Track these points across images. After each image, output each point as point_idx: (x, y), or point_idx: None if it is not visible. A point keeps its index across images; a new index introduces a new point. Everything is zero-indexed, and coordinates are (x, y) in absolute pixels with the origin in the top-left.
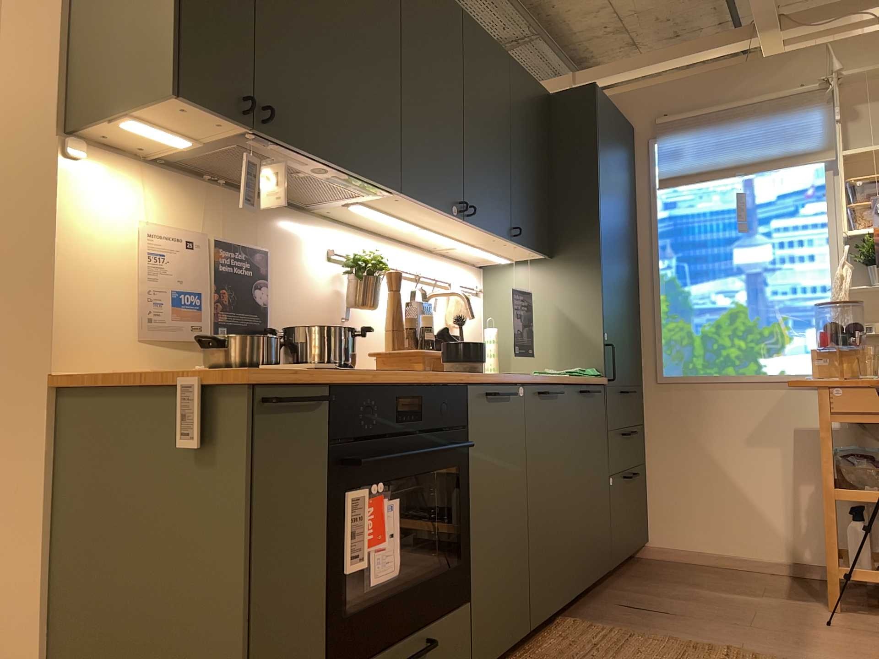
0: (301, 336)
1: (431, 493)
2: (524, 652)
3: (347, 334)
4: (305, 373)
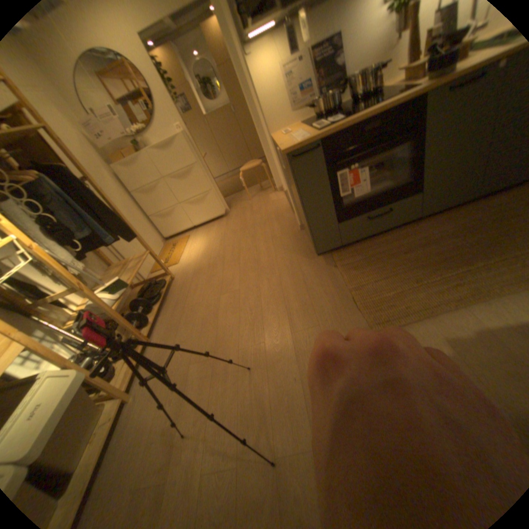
0: (352, 80)
1: (405, 149)
2: (477, 202)
3: (374, 71)
4: (310, 136)
